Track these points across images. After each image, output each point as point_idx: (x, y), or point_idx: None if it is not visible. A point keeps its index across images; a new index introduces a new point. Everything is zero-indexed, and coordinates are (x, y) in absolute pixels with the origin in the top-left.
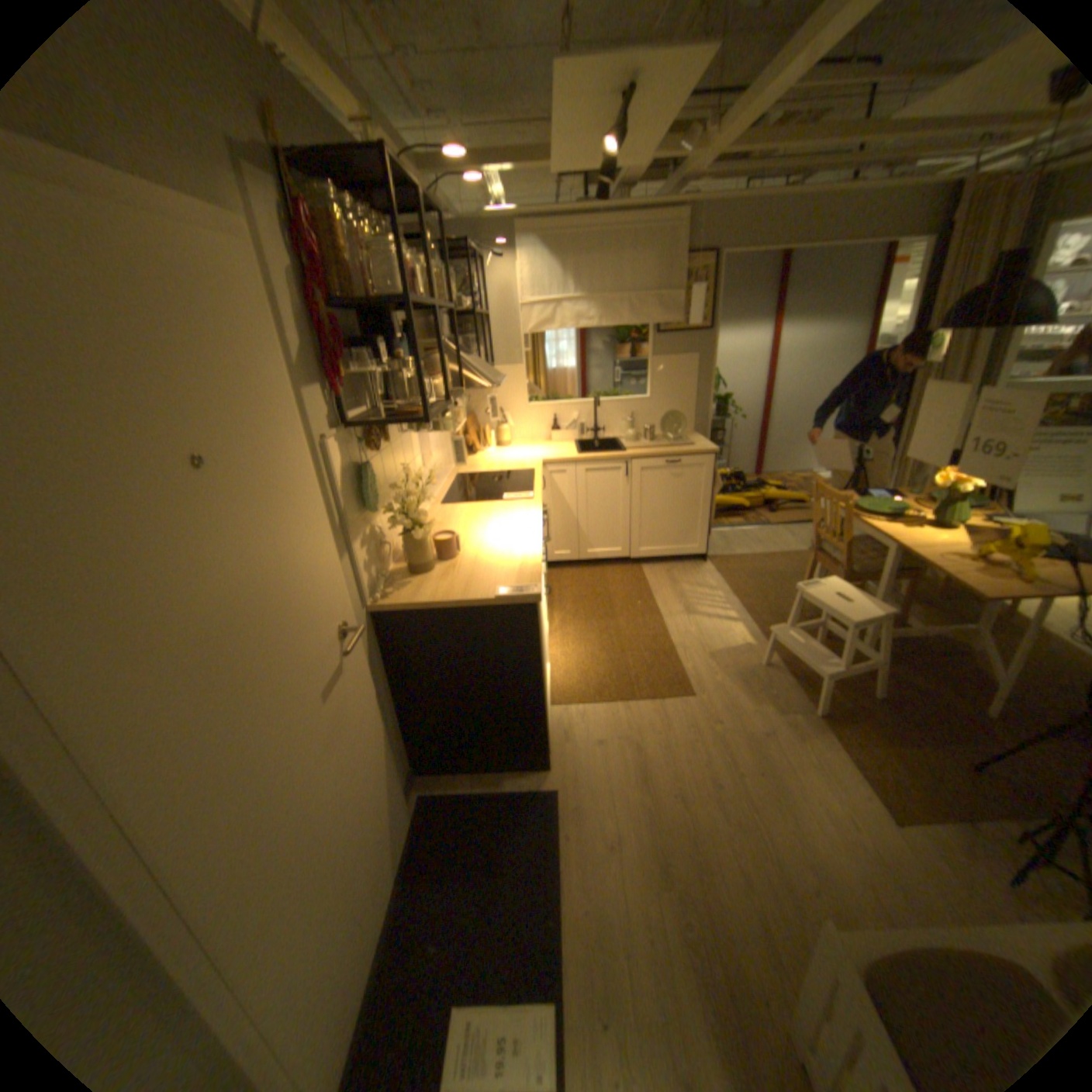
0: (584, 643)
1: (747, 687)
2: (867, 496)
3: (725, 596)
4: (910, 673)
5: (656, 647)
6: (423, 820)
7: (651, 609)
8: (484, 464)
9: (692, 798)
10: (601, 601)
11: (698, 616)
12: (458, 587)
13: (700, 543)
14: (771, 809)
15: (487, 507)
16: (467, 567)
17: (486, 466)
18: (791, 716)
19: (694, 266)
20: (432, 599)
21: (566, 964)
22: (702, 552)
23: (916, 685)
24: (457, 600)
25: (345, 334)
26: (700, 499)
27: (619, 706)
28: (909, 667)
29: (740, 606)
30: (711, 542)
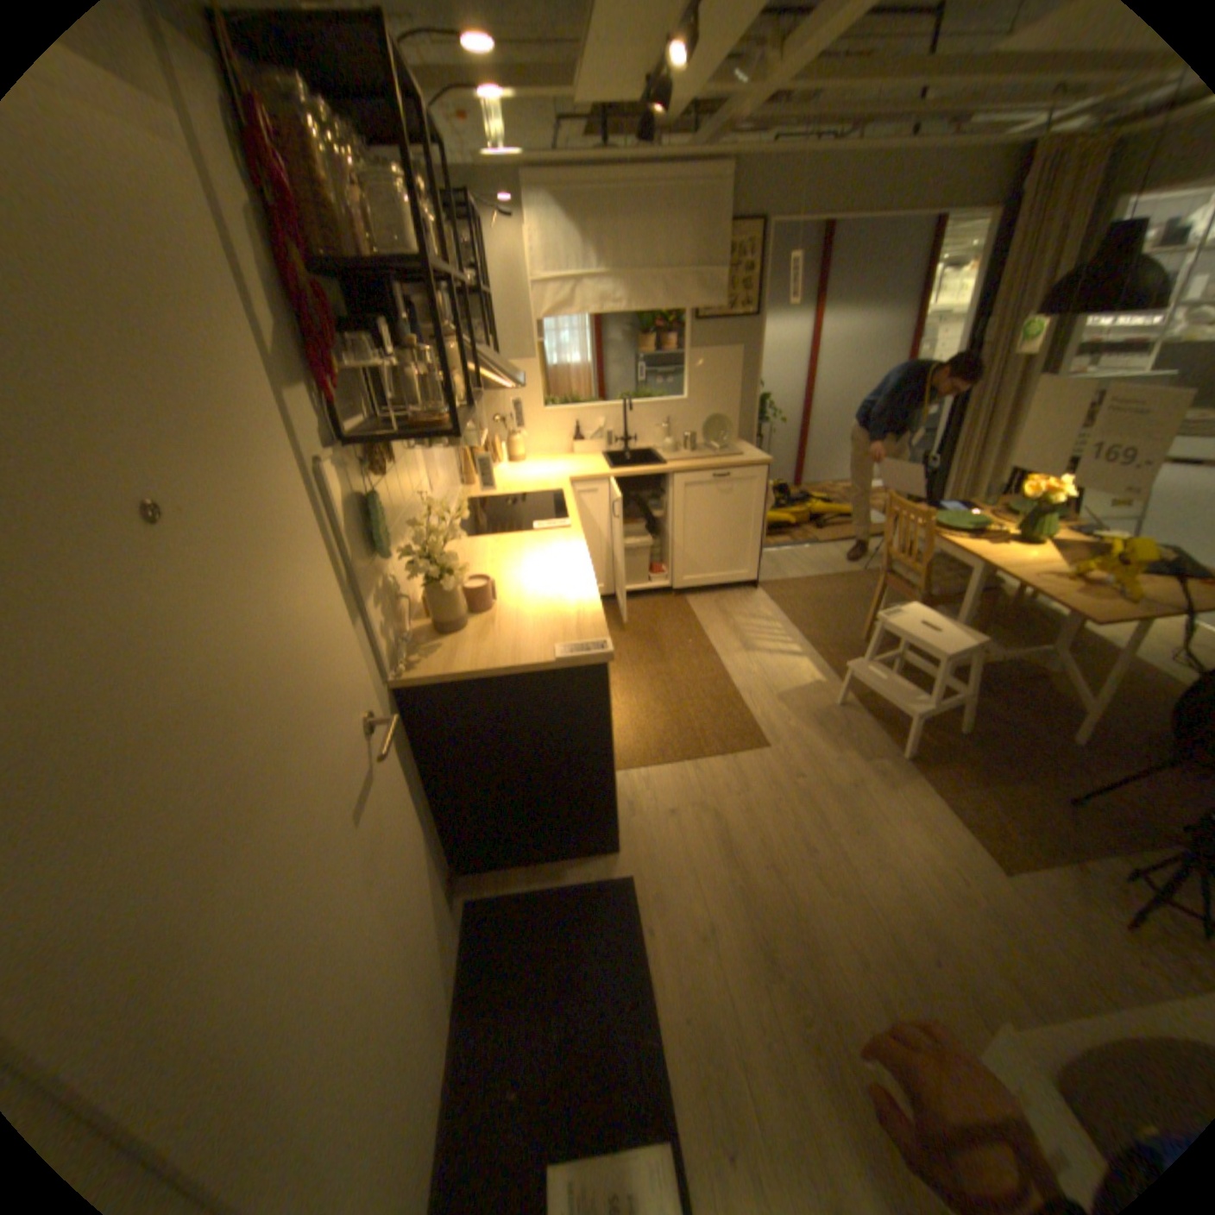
0: (635, 693)
1: (824, 731)
2: (941, 510)
3: (784, 628)
4: (991, 703)
5: (718, 693)
6: (474, 930)
7: (705, 647)
8: (498, 484)
9: (785, 868)
10: (647, 642)
11: (758, 653)
12: (504, 648)
13: (749, 567)
14: (872, 872)
15: (516, 540)
16: (509, 621)
17: (502, 487)
18: (876, 761)
19: (733, 238)
20: (474, 667)
21: (674, 1088)
22: (752, 578)
23: (999, 716)
24: (507, 666)
25: (329, 312)
26: (748, 517)
27: (687, 766)
28: (989, 696)
29: (802, 638)
30: (759, 565)
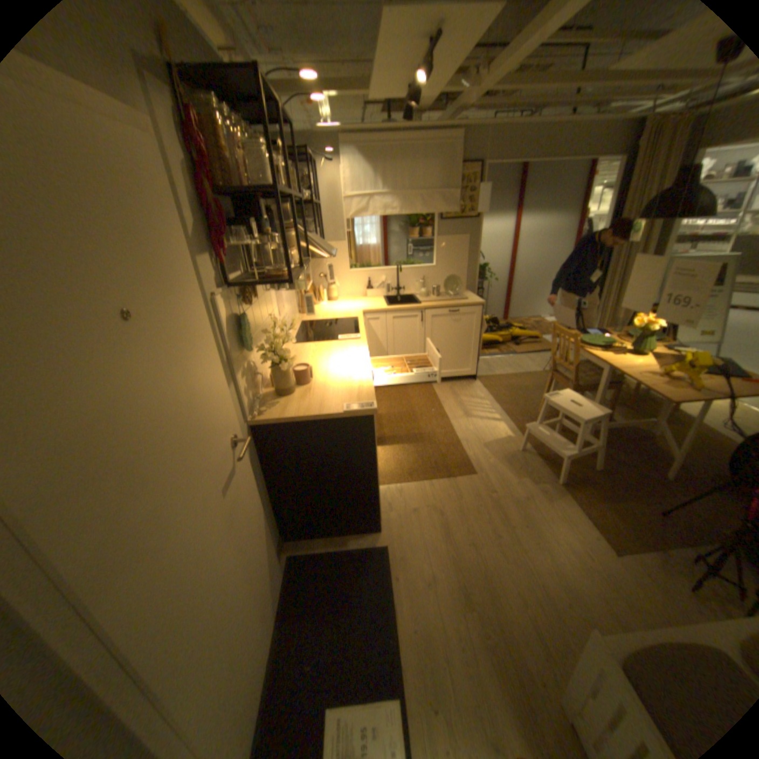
0: (397, 440)
1: (511, 466)
2: (586, 334)
3: (490, 404)
4: (616, 452)
5: (447, 441)
6: (292, 573)
7: (441, 414)
8: (320, 313)
9: (481, 546)
10: (406, 410)
11: (474, 418)
12: (315, 405)
13: (471, 367)
14: (534, 550)
15: (327, 345)
16: (319, 390)
17: (322, 315)
18: (542, 485)
19: (464, 172)
20: (296, 414)
21: (405, 670)
22: (473, 374)
23: (621, 461)
24: (315, 415)
25: (224, 215)
26: (471, 337)
27: (425, 483)
28: (615, 448)
29: (501, 410)
30: (478, 366)
